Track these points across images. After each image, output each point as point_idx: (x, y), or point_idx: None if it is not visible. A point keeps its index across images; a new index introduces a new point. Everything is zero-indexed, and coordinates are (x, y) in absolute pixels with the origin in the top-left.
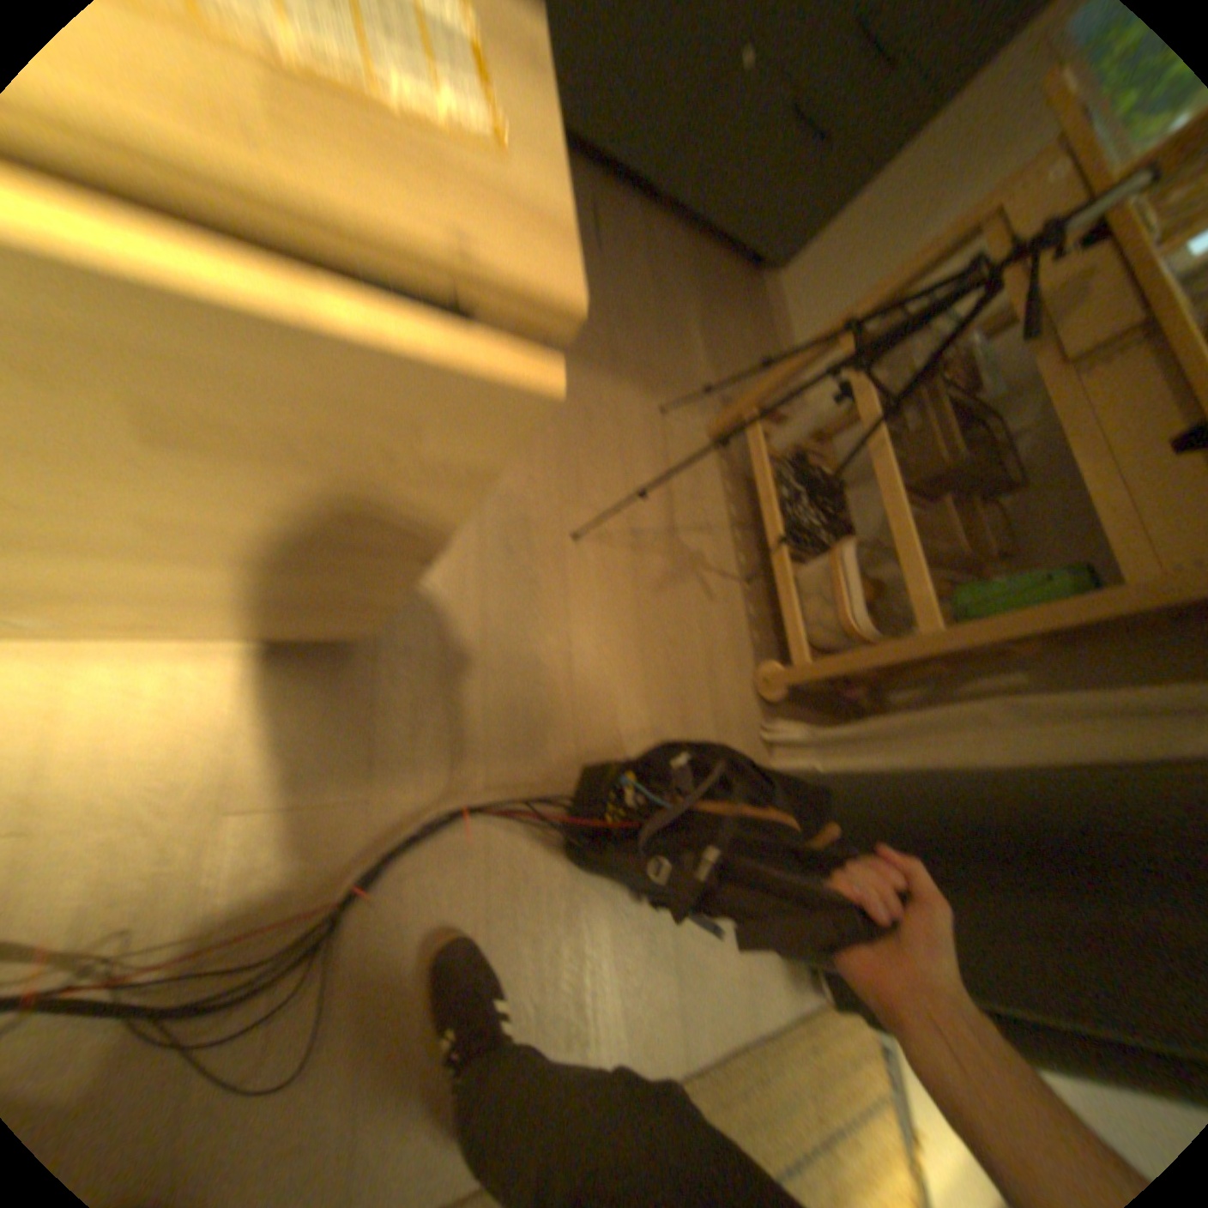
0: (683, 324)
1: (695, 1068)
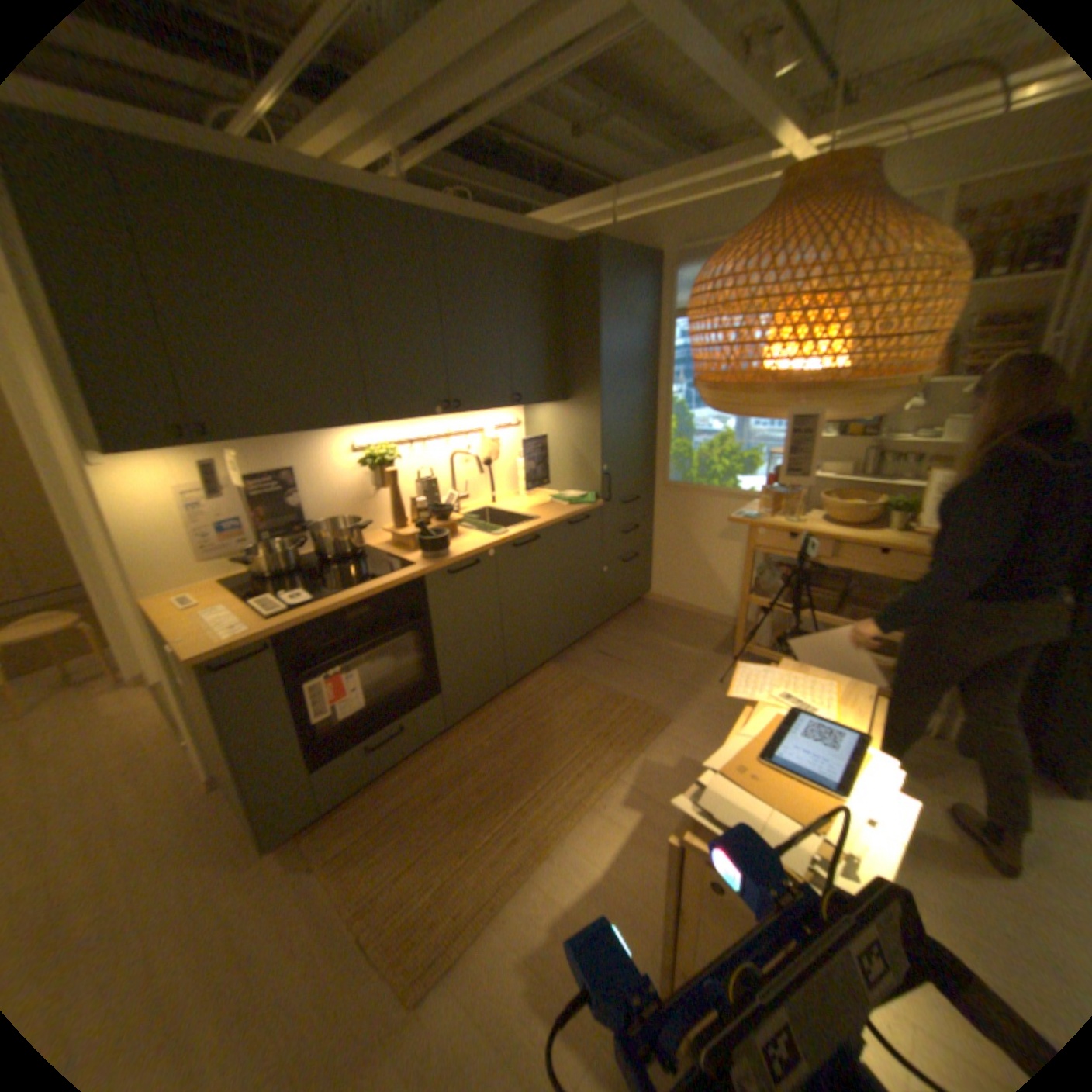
0: (669, 647)
1: None
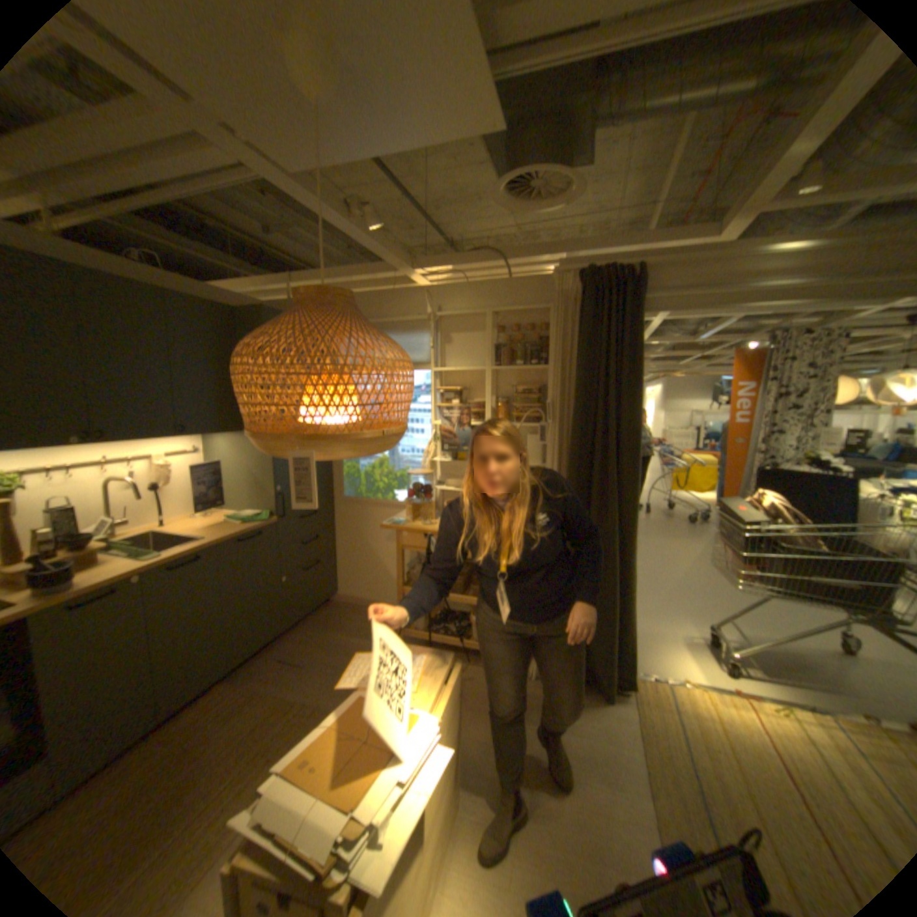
0: (346, 644)
1: (643, 752)
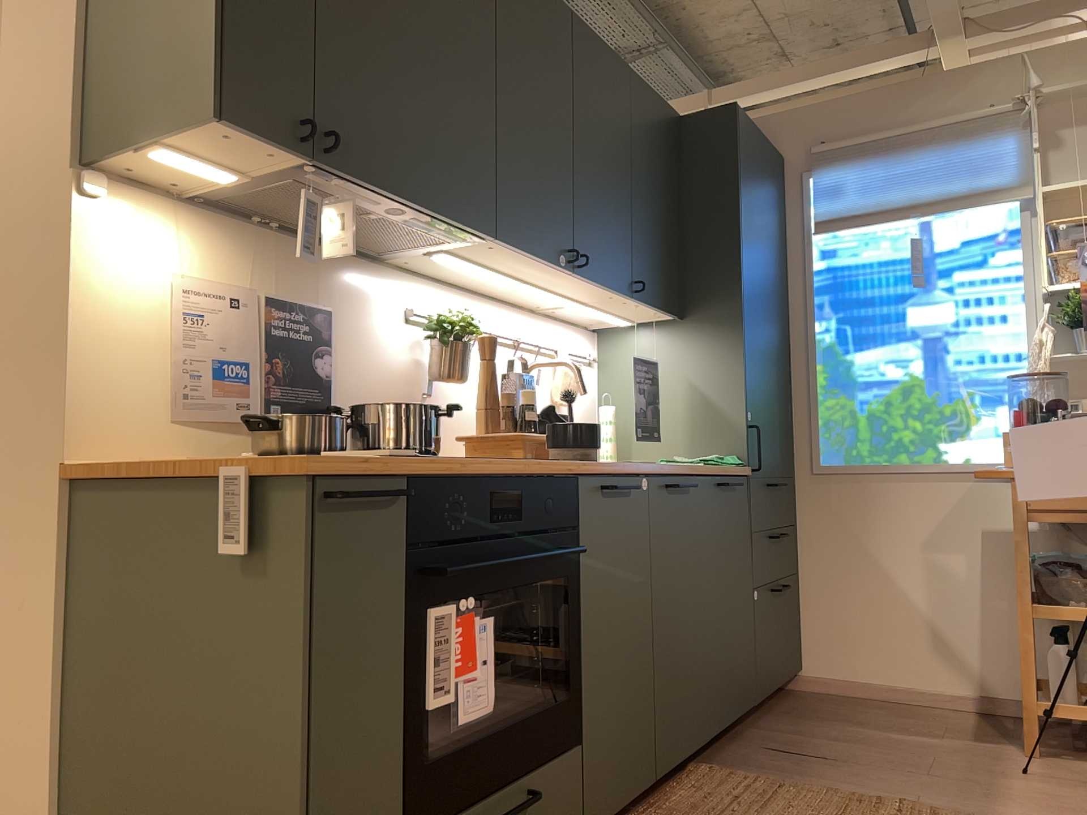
0: (892, 738)
1: None
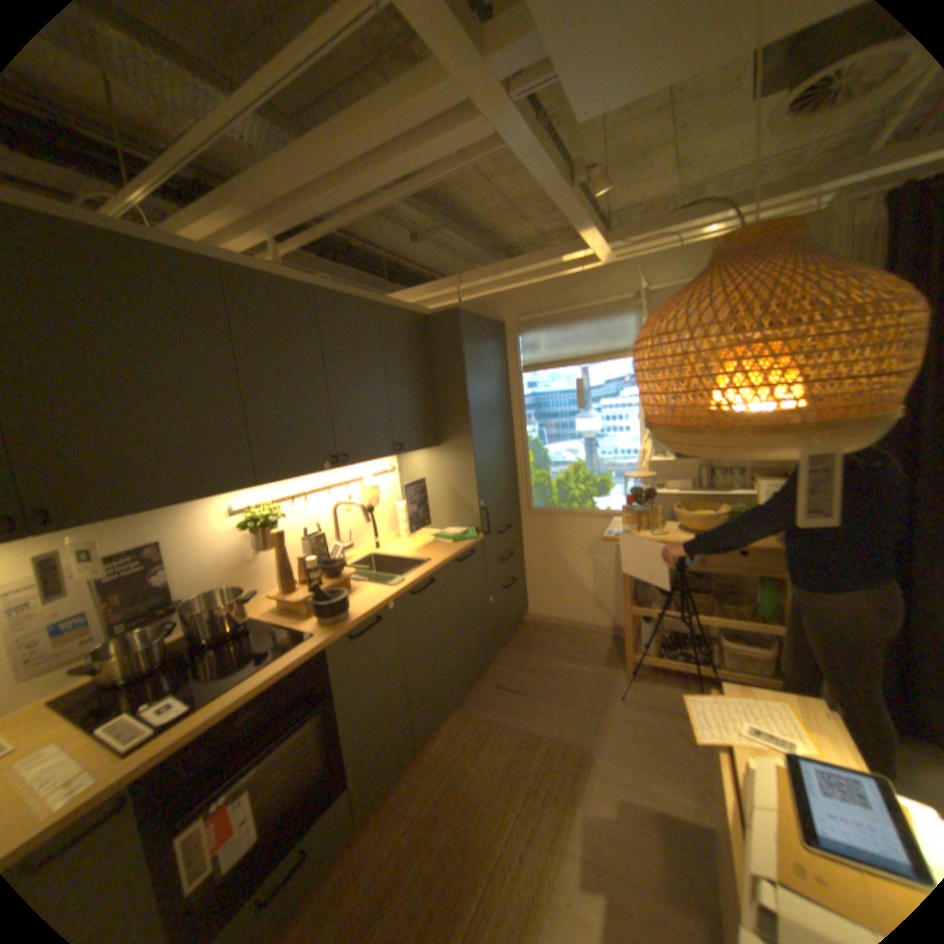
0: (562, 669)
1: None
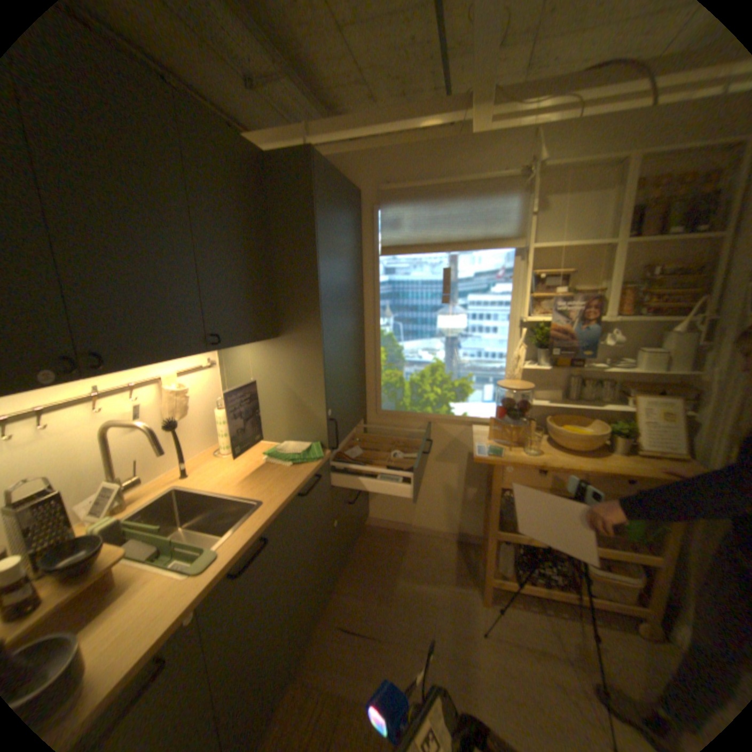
0: (413, 592)
1: None
